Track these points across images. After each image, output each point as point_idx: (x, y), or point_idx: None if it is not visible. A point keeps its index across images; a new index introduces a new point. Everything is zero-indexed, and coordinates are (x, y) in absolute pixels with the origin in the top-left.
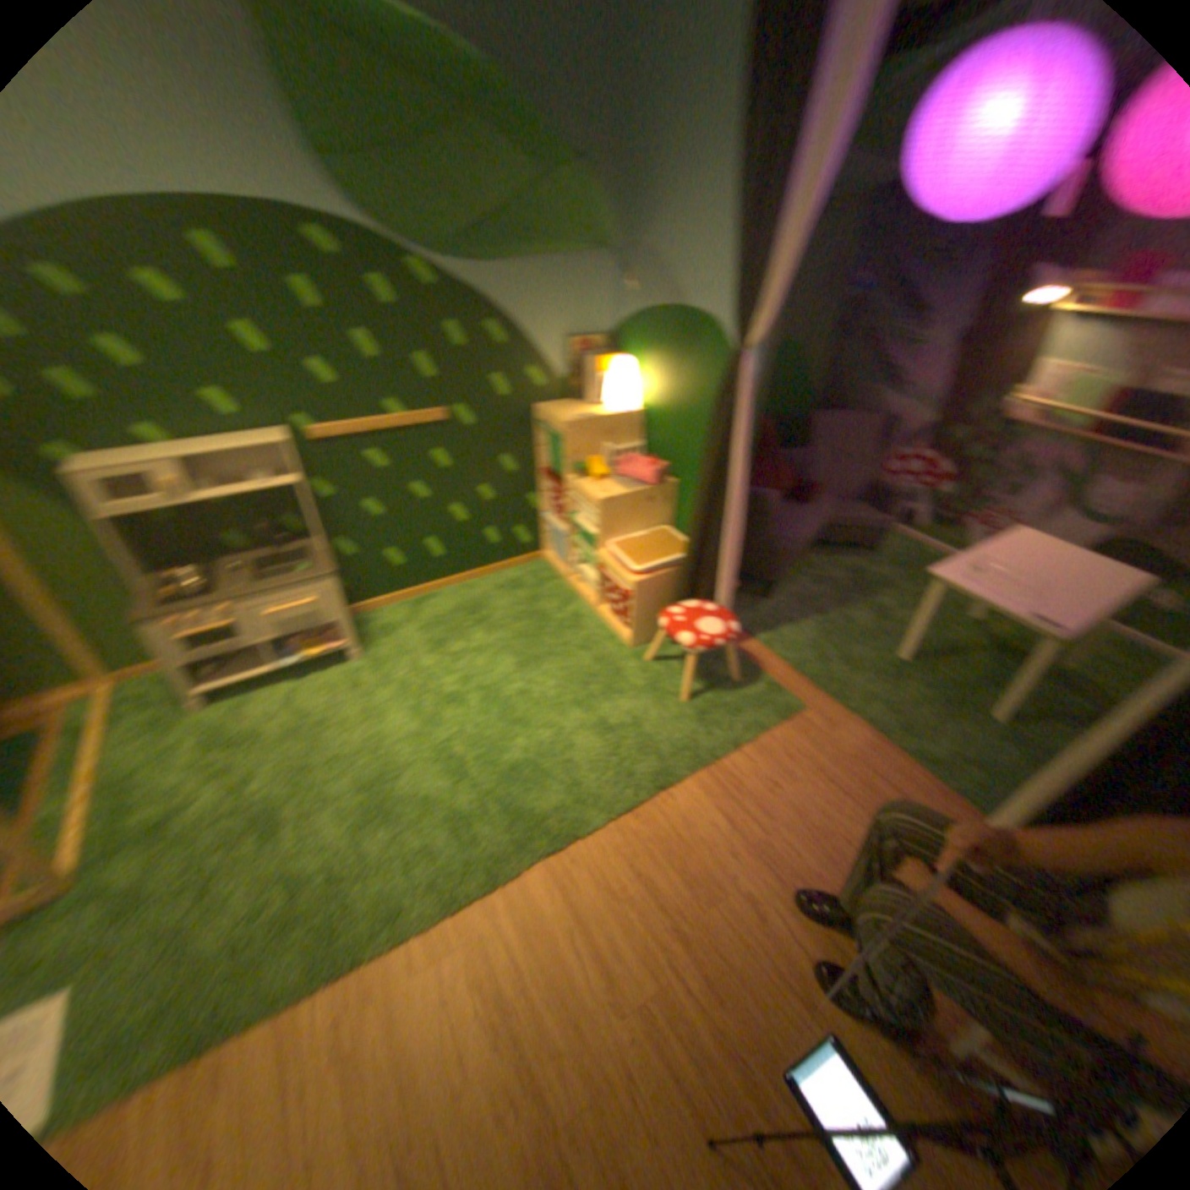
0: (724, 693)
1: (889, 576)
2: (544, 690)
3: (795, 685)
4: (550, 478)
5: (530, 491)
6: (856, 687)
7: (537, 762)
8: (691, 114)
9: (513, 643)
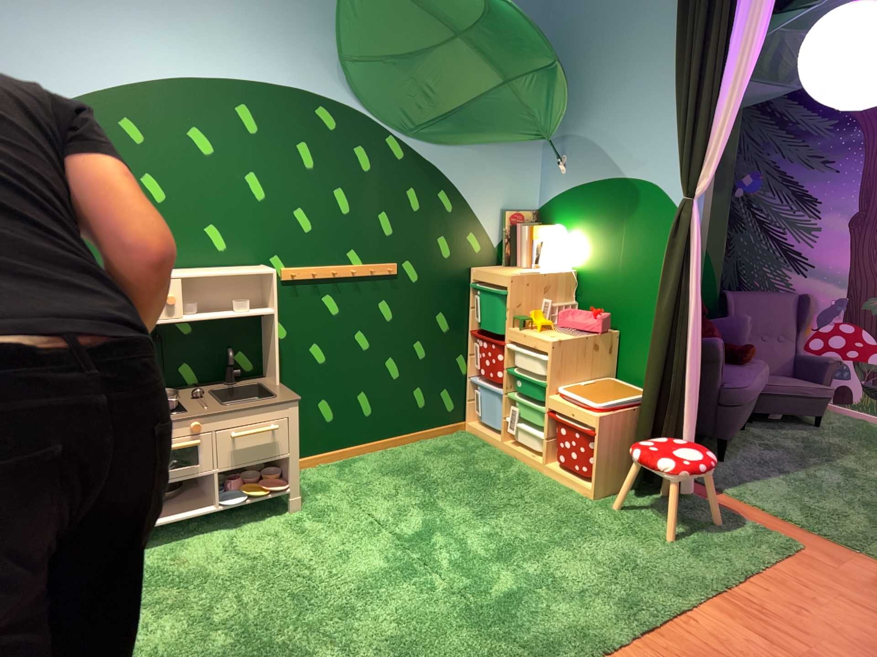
0: (713, 533)
1: (843, 443)
2: (517, 533)
3: (785, 528)
4: (483, 339)
5: (462, 351)
6: (850, 528)
7: (535, 590)
8: (624, 46)
9: (465, 495)
